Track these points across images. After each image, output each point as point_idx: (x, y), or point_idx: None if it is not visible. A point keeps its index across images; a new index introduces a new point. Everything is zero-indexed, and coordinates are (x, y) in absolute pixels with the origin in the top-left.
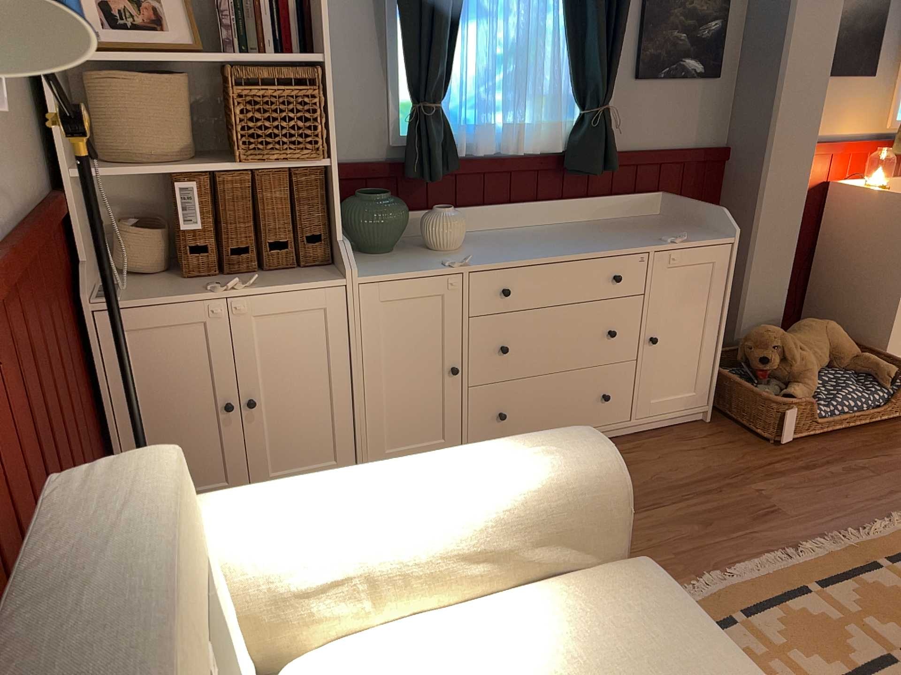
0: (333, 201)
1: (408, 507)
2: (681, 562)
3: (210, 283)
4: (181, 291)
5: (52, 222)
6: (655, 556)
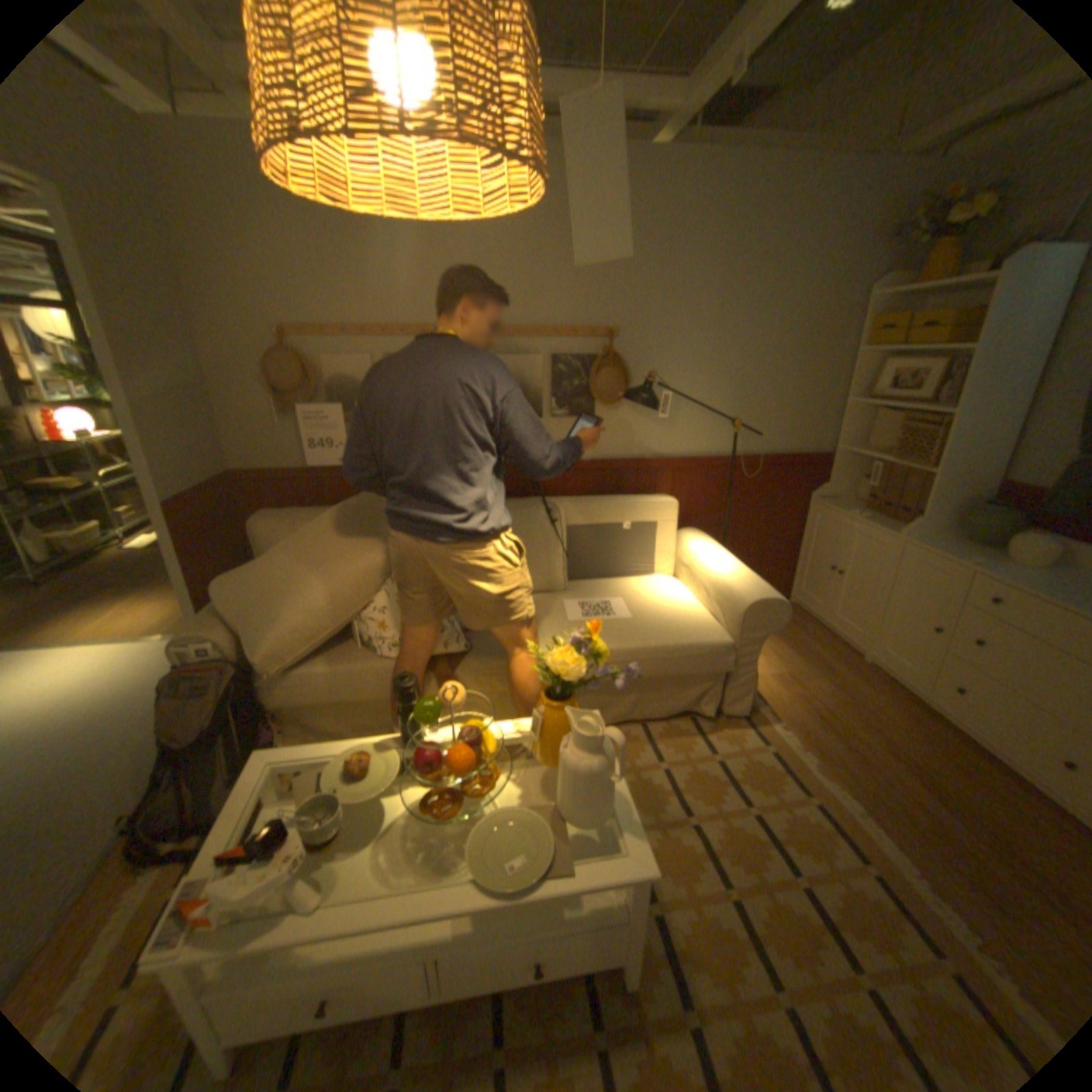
0: (948, 497)
1: (709, 563)
2: (870, 797)
3: (861, 511)
4: (846, 508)
5: (797, 459)
6: (870, 784)
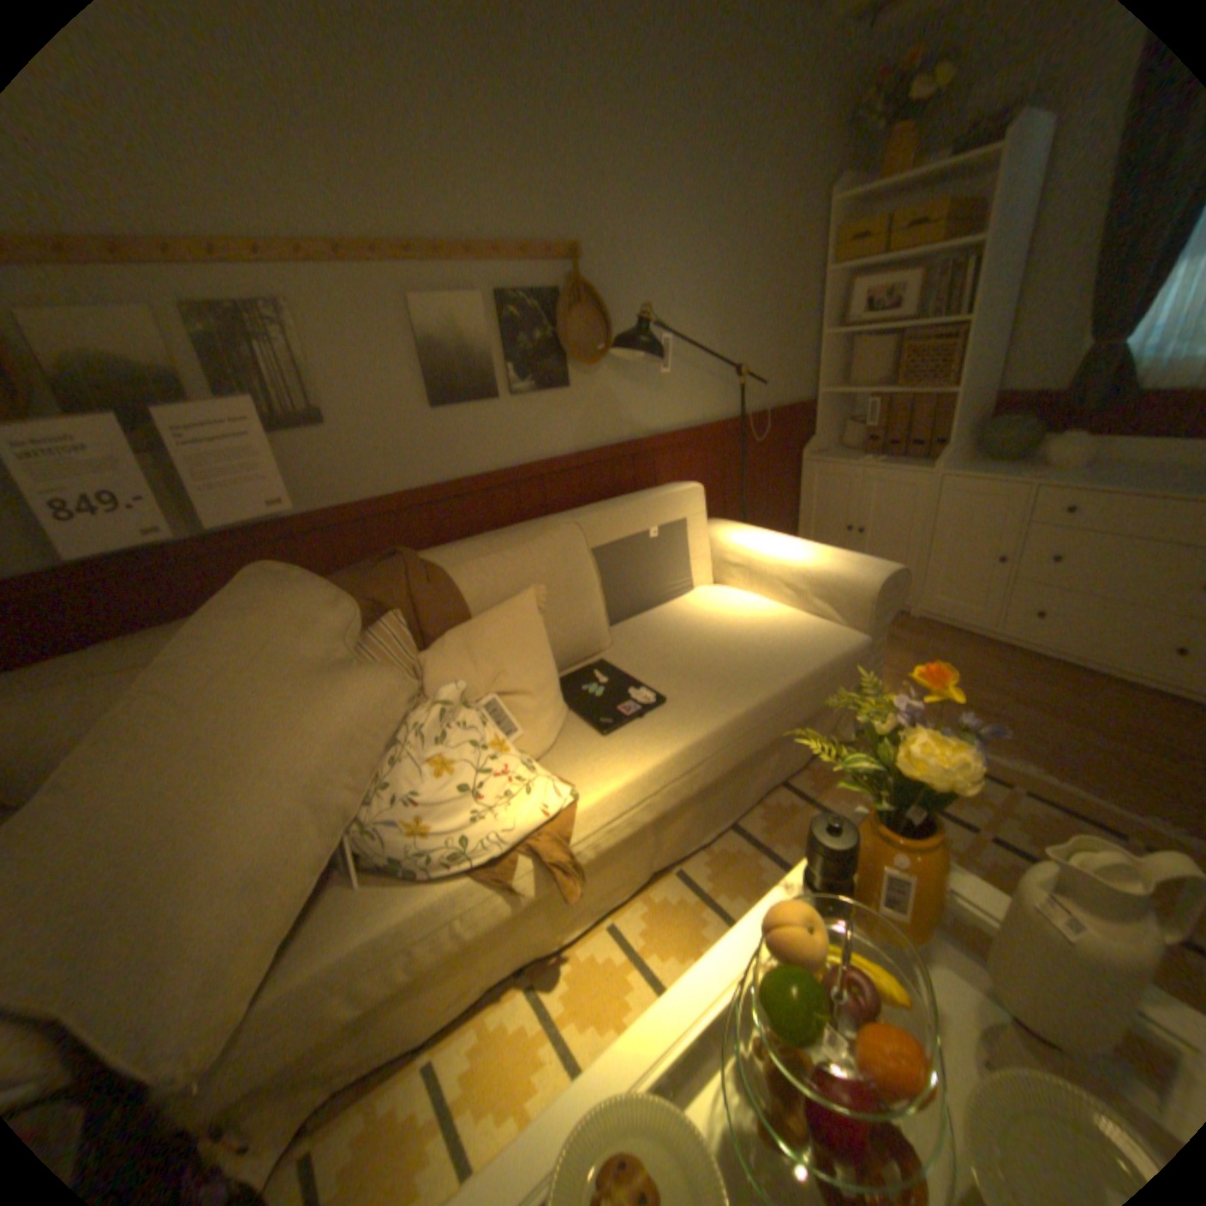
0: (967, 419)
1: (779, 552)
2: (1051, 759)
3: (867, 458)
4: (849, 459)
5: (787, 413)
6: (1038, 745)
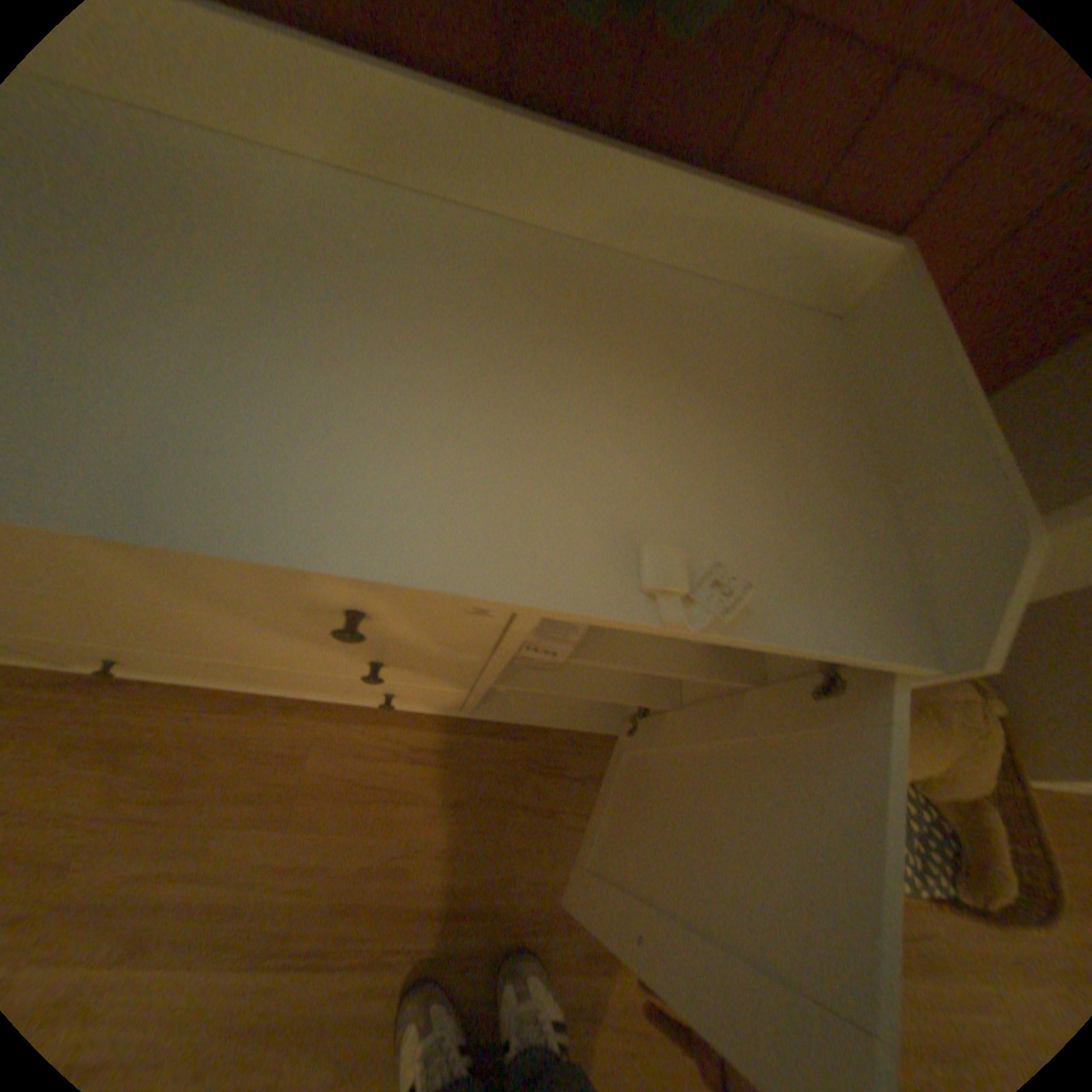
0: None
1: None
2: None
3: None
4: None
5: None
6: None
